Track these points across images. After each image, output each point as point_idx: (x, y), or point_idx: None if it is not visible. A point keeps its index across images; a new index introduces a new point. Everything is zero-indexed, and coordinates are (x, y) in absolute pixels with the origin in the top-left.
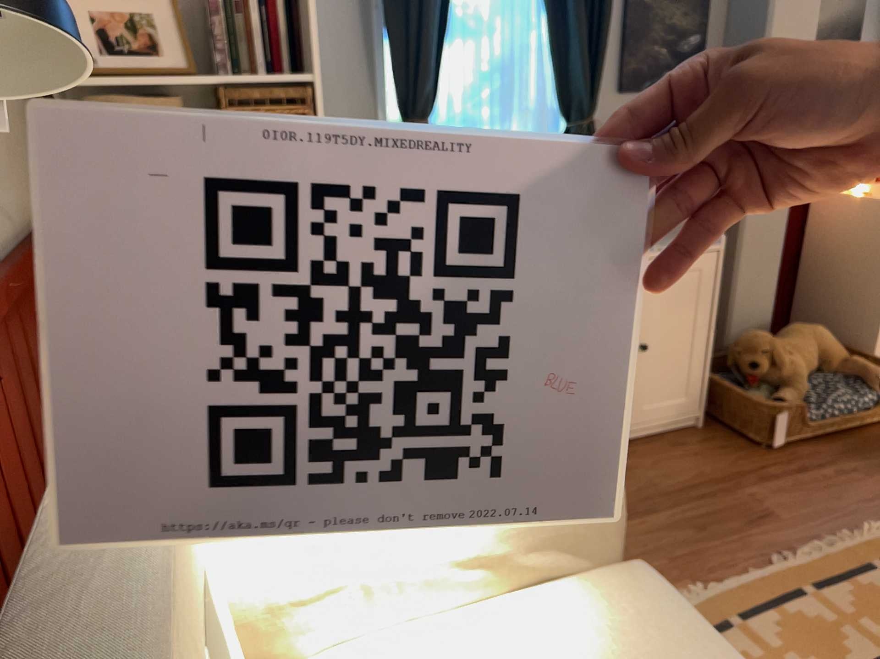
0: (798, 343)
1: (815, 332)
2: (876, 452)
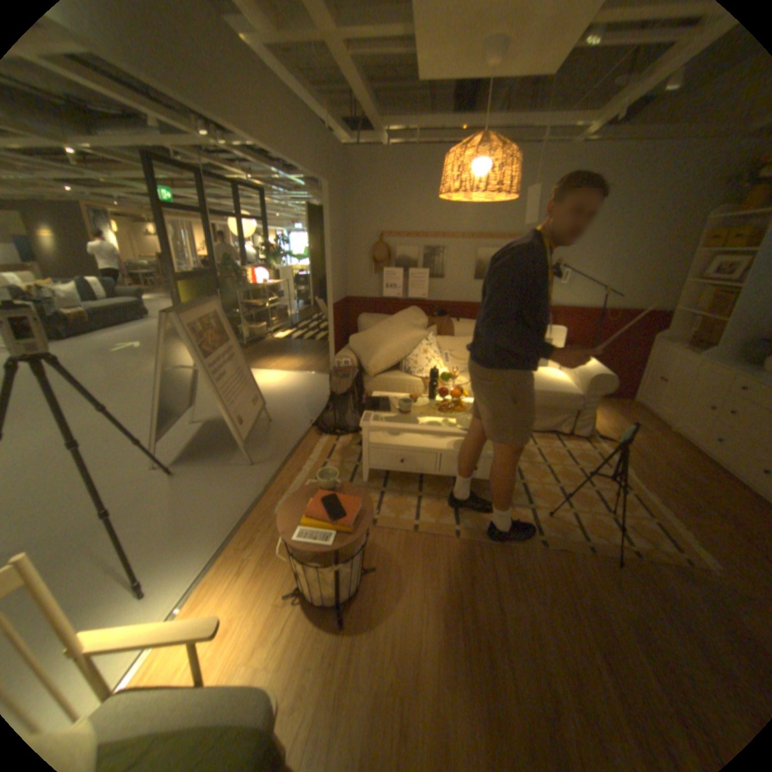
0: None
1: None
2: None
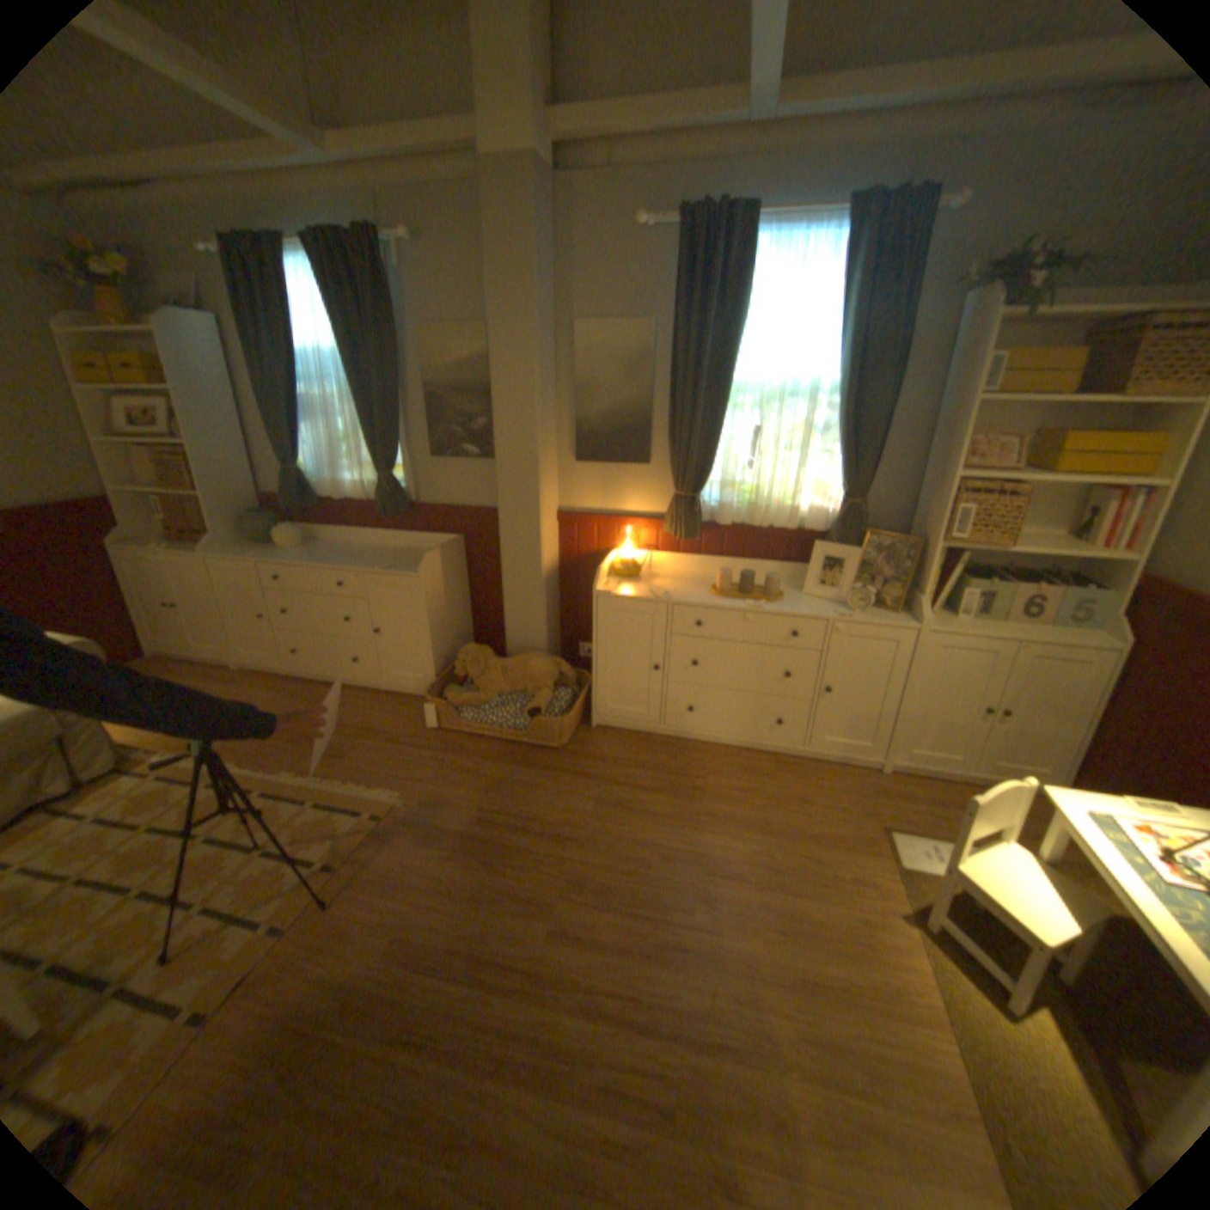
0: (510, 666)
1: (529, 662)
2: (484, 761)
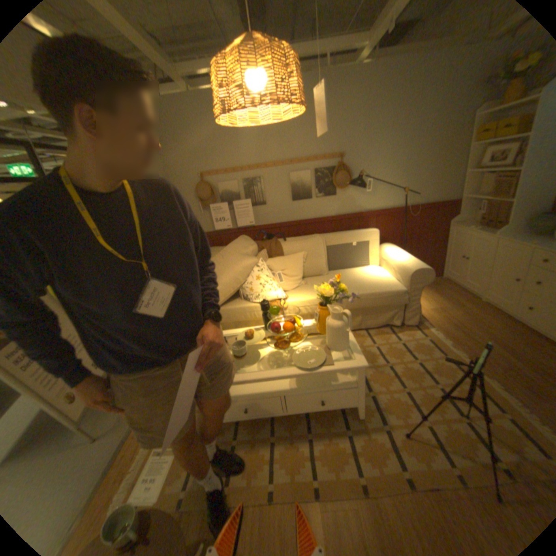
0: None
1: None
2: None
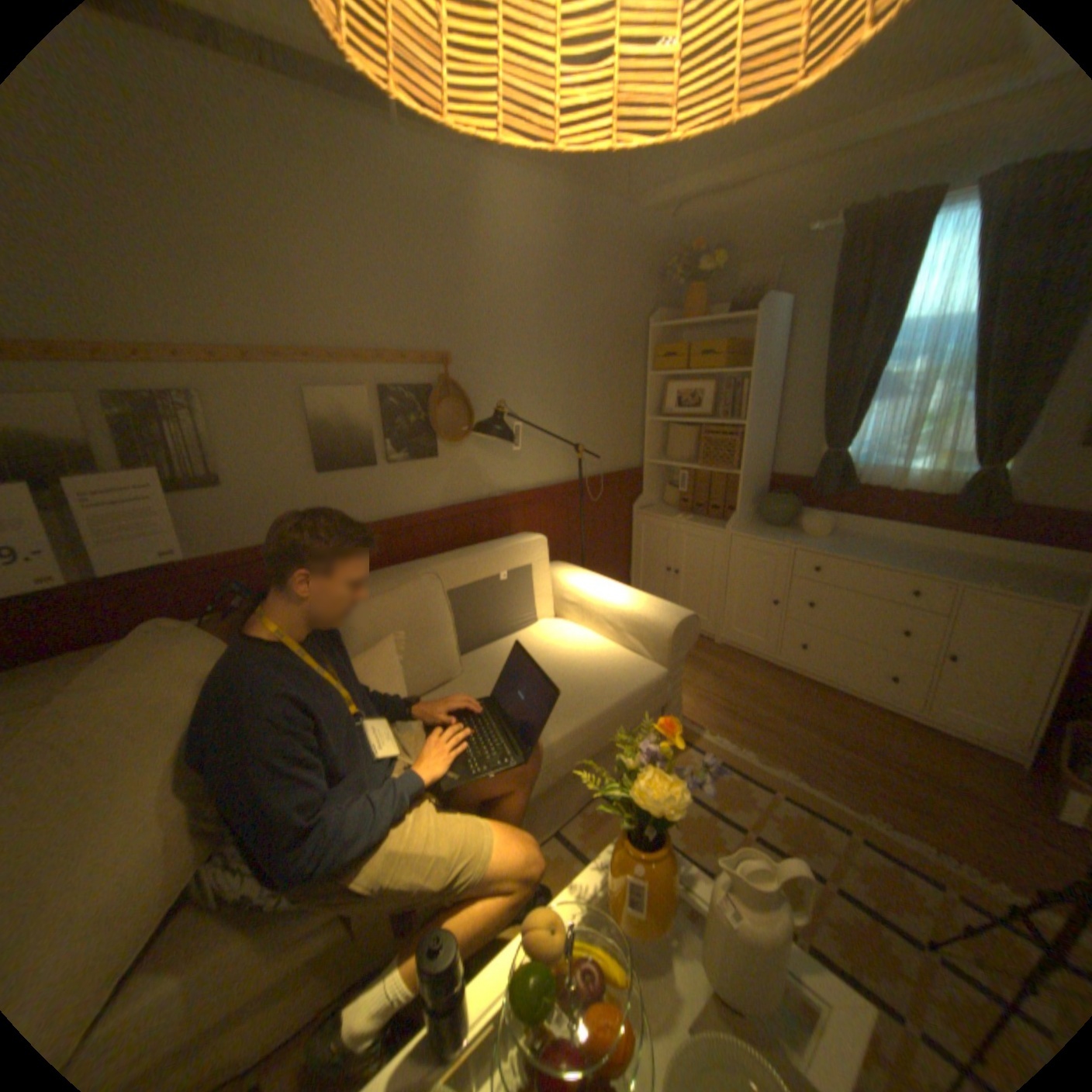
0: None
1: None
2: None
